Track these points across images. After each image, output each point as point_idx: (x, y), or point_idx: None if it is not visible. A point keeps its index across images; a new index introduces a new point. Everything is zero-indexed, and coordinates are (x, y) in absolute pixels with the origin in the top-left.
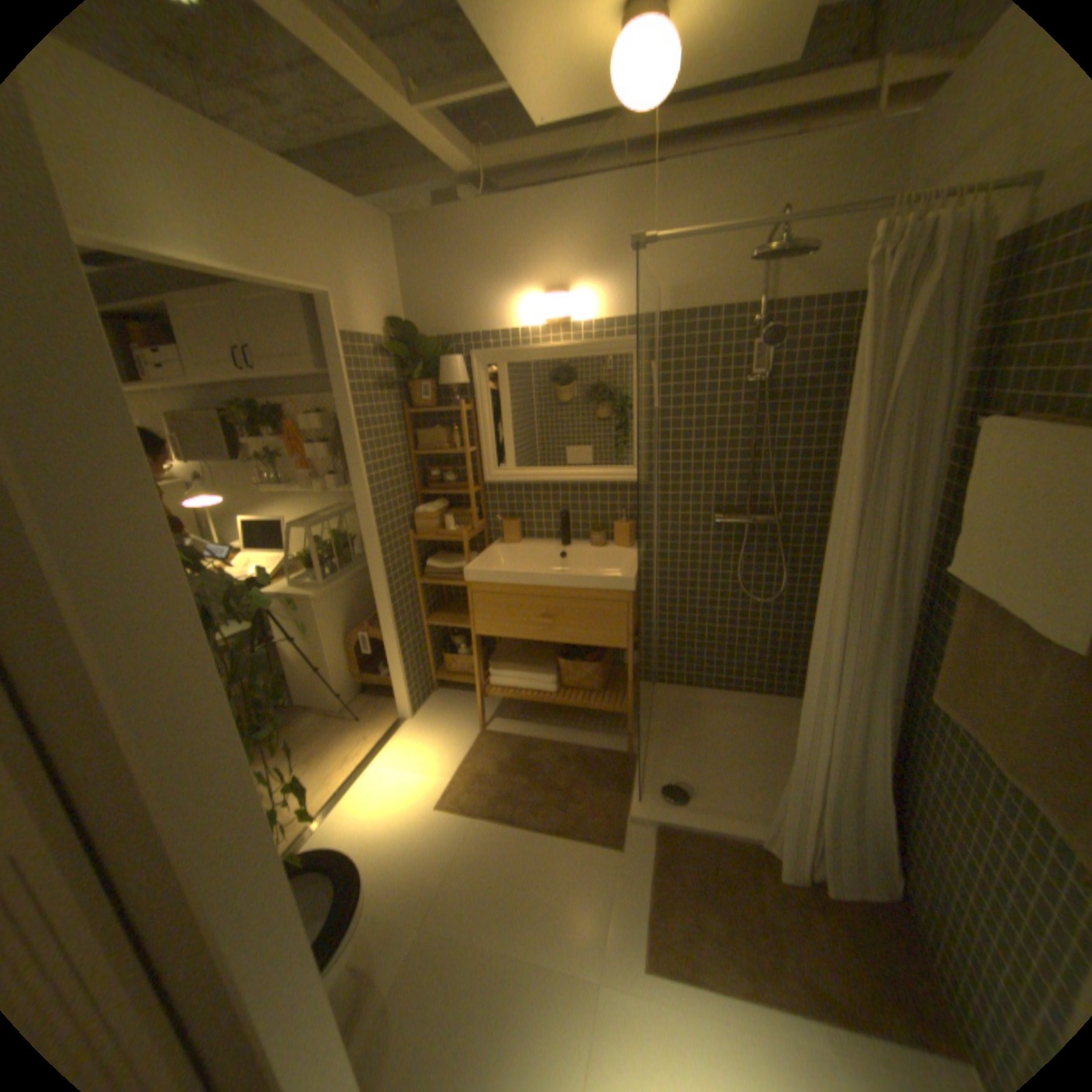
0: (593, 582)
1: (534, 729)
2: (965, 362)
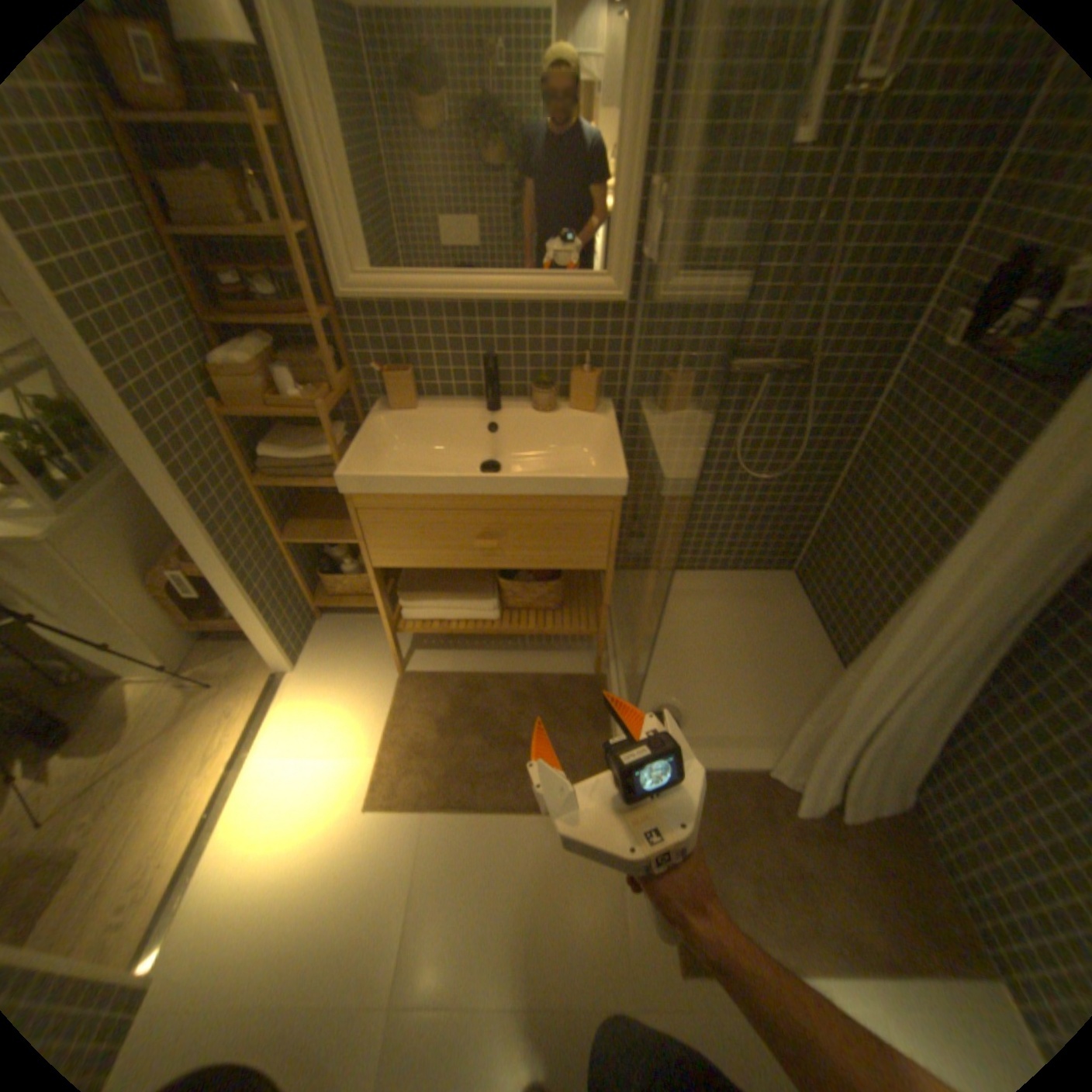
0: (559, 482)
1: (472, 660)
2: None
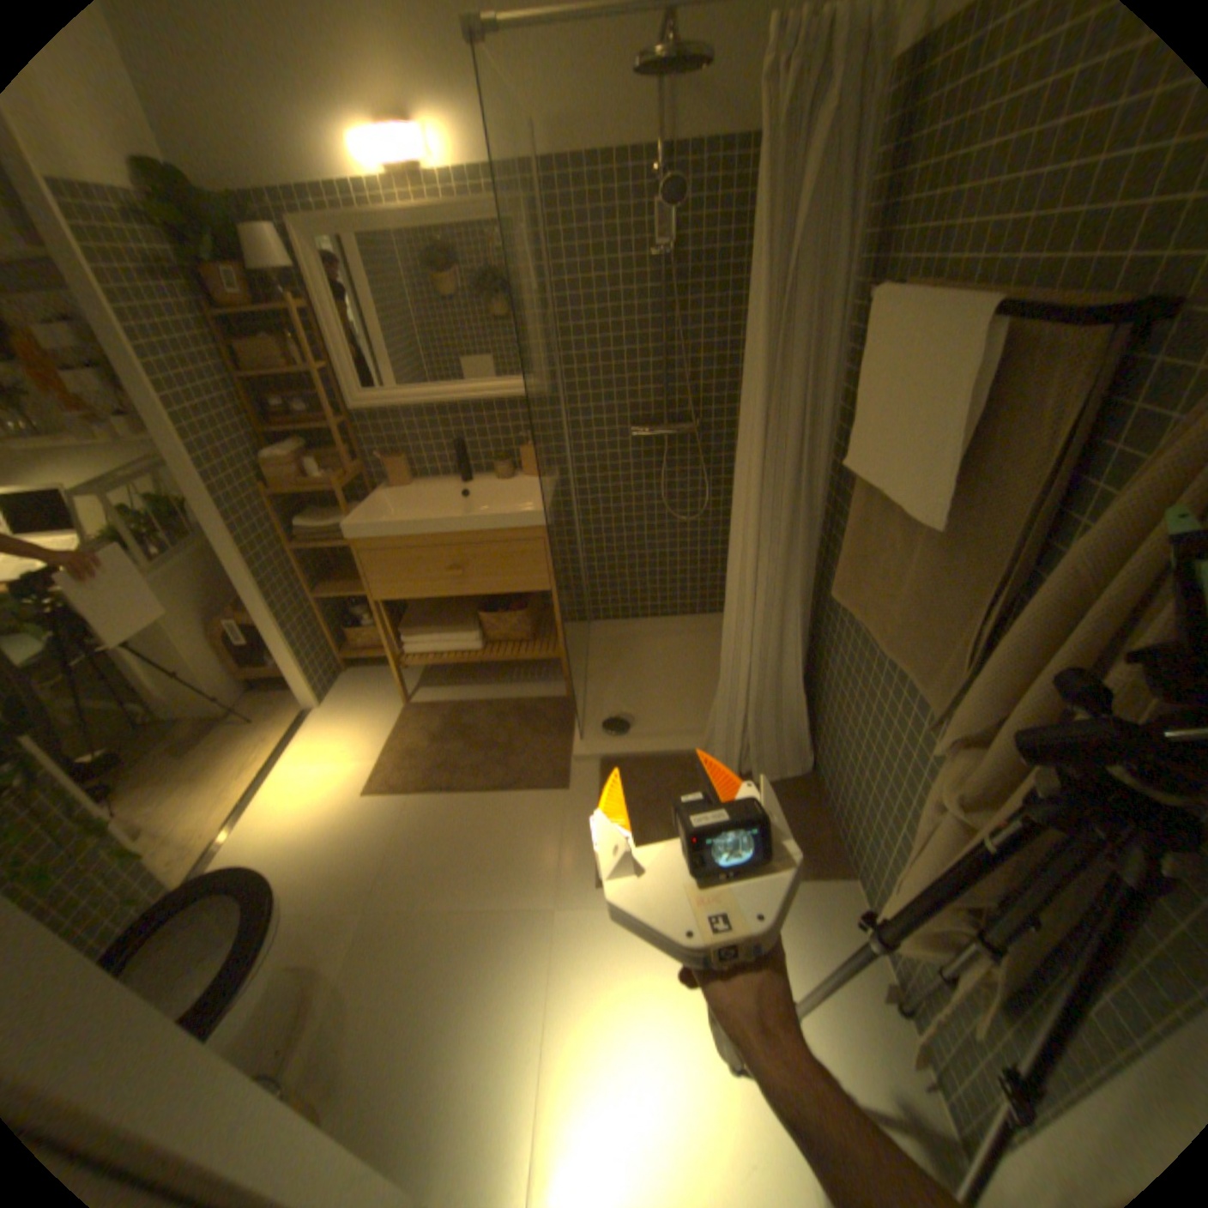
0: (501, 522)
1: (464, 691)
2: (865, 223)
